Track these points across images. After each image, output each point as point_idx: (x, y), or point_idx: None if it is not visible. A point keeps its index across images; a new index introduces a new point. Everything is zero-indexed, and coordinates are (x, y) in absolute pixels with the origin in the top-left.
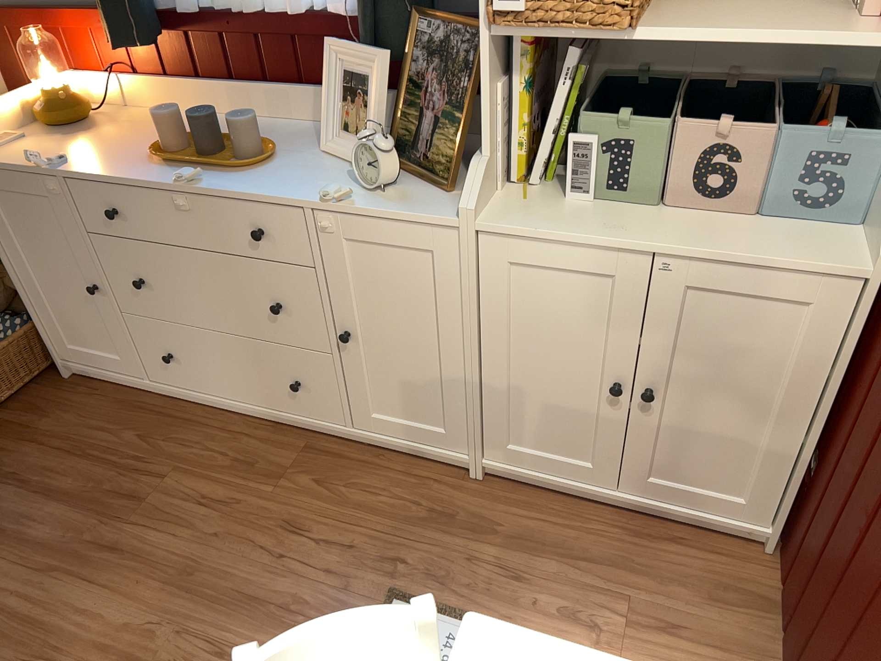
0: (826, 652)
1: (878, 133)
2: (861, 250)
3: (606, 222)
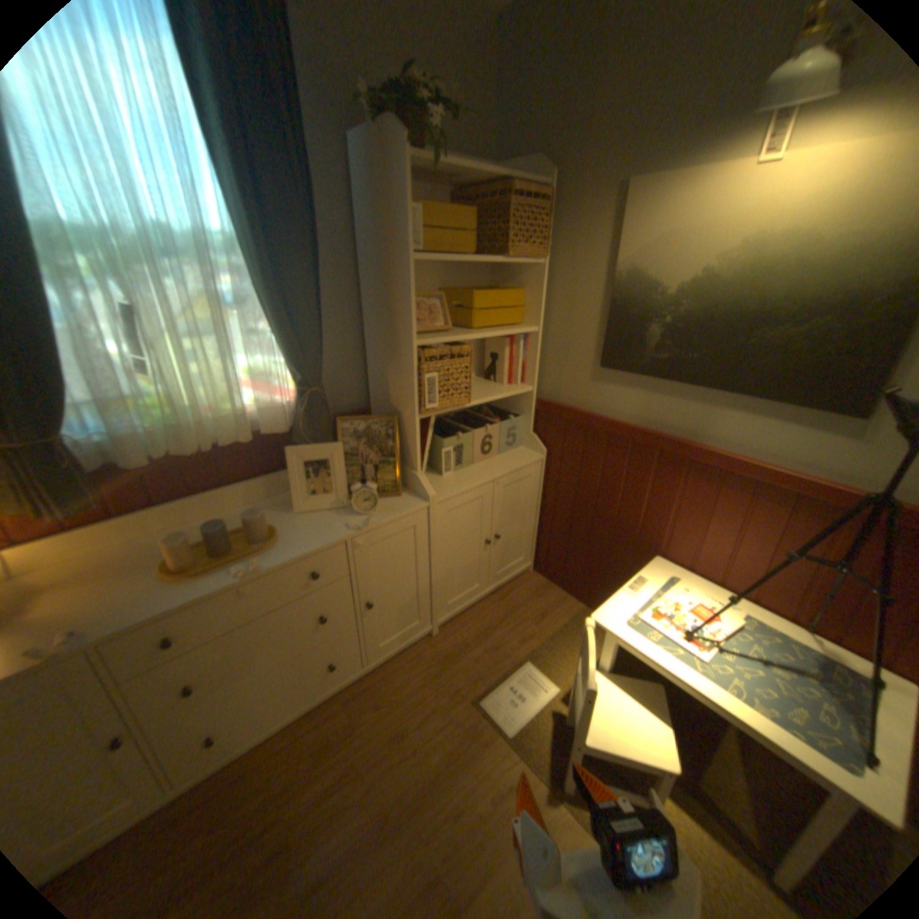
0: (603, 568)
1: (518, 416)
2: (534, 451)
3: (468, 477)
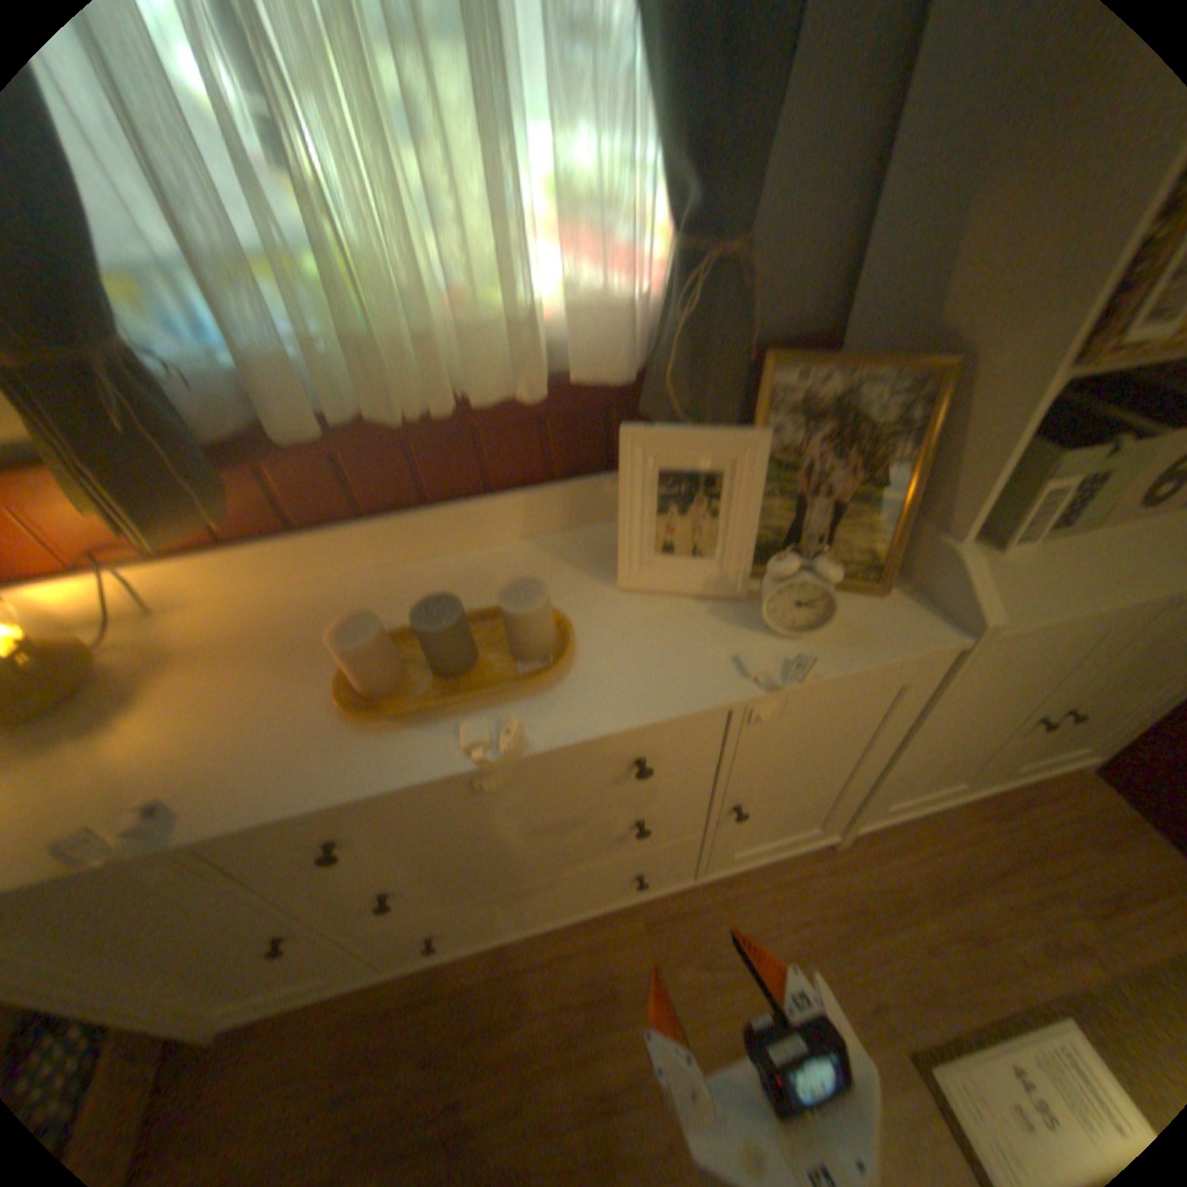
0: None
1: None
2: None
3: (1094, 569)
